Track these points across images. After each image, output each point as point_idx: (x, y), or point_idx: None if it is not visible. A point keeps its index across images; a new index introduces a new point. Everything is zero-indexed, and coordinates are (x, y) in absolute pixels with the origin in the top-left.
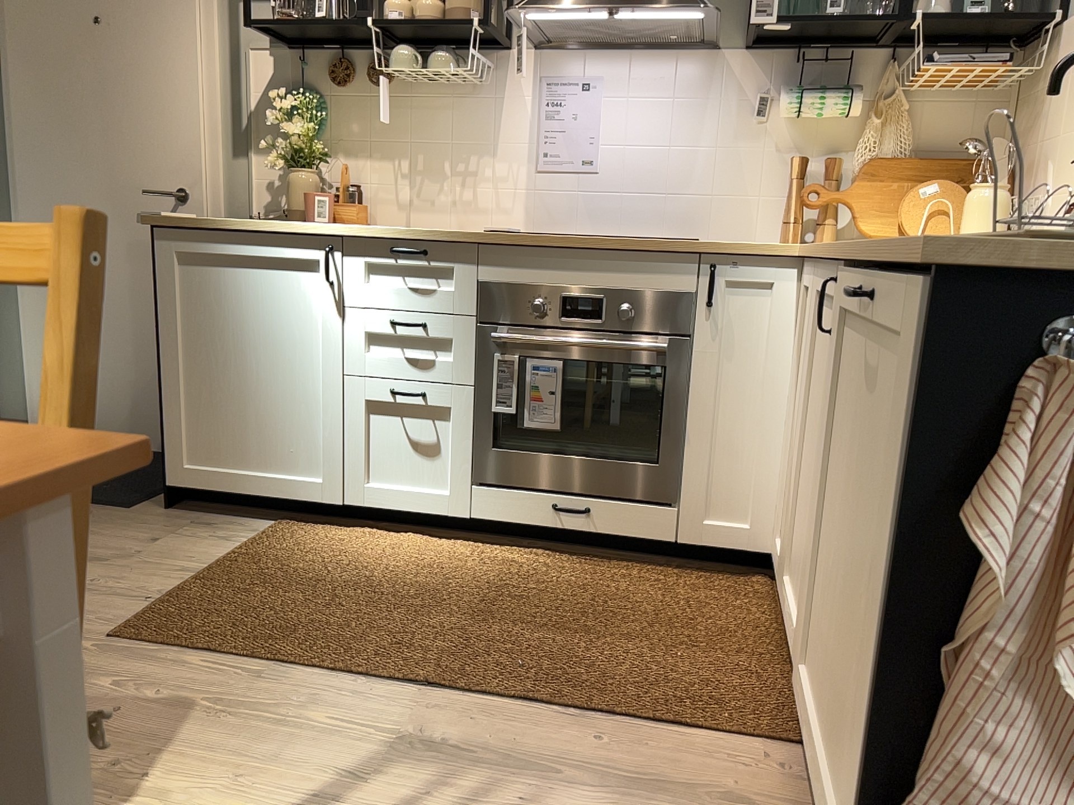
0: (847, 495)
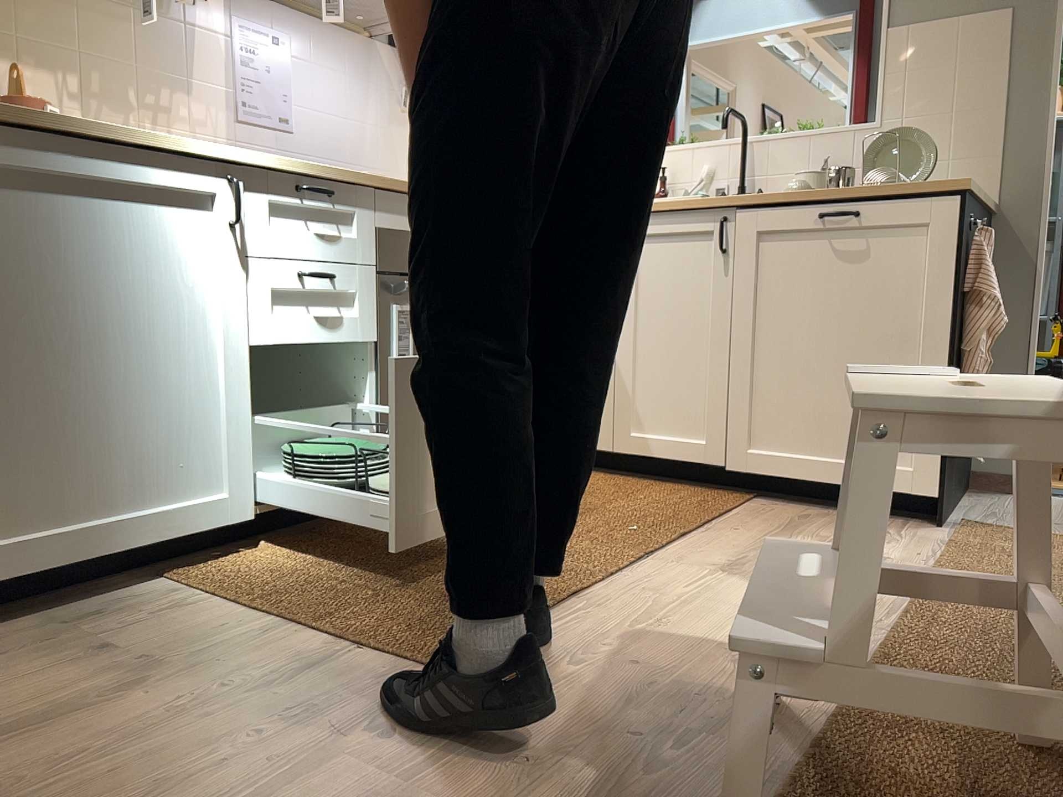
0: (796, 325)
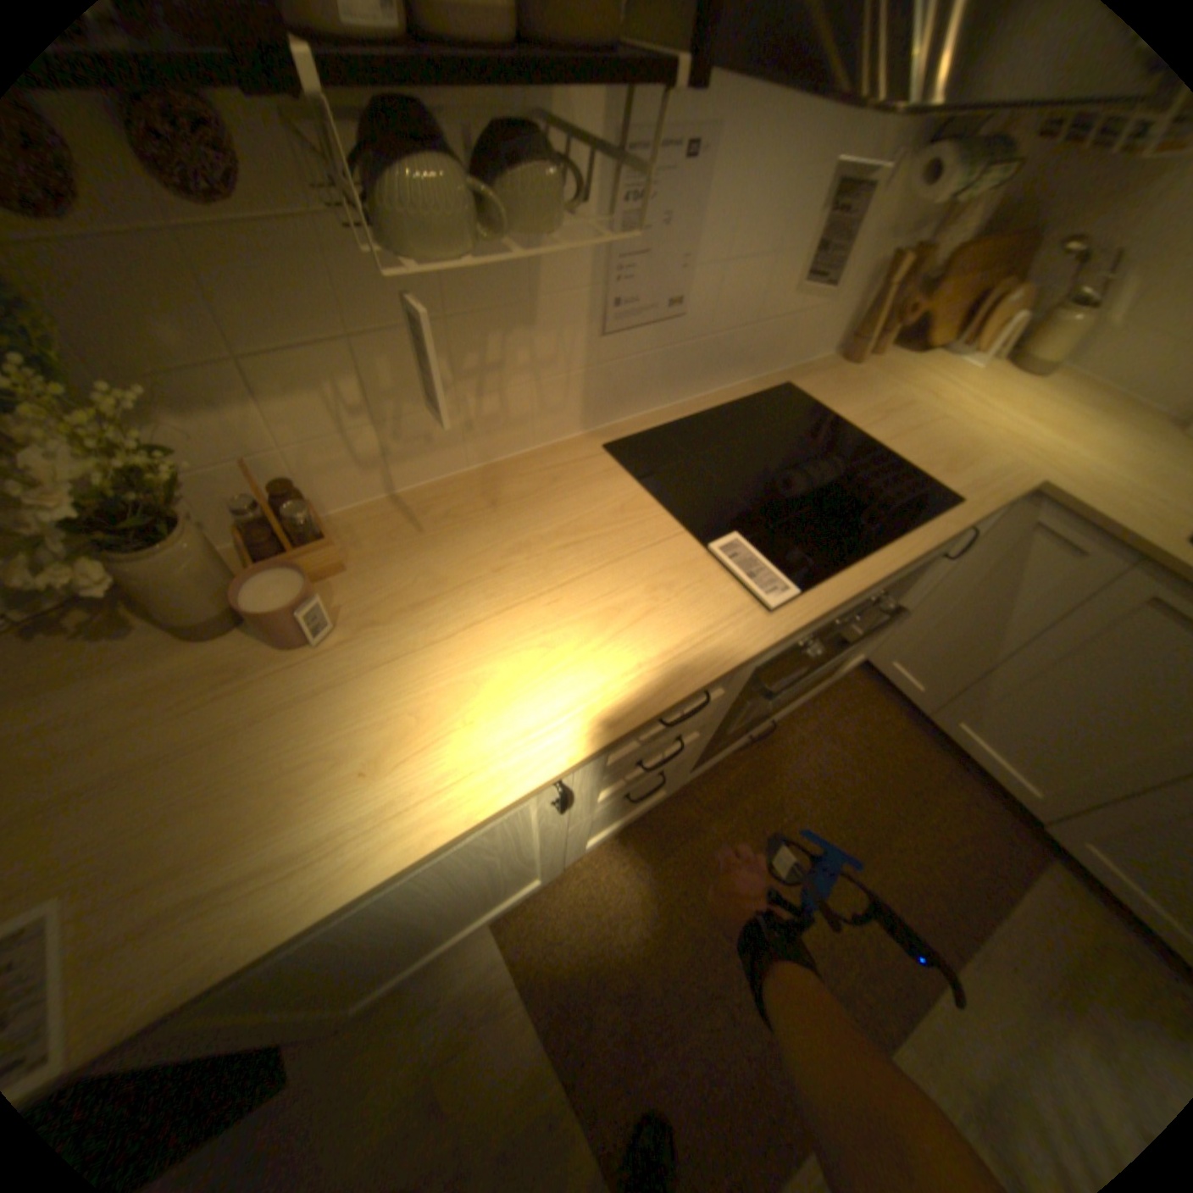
0: None
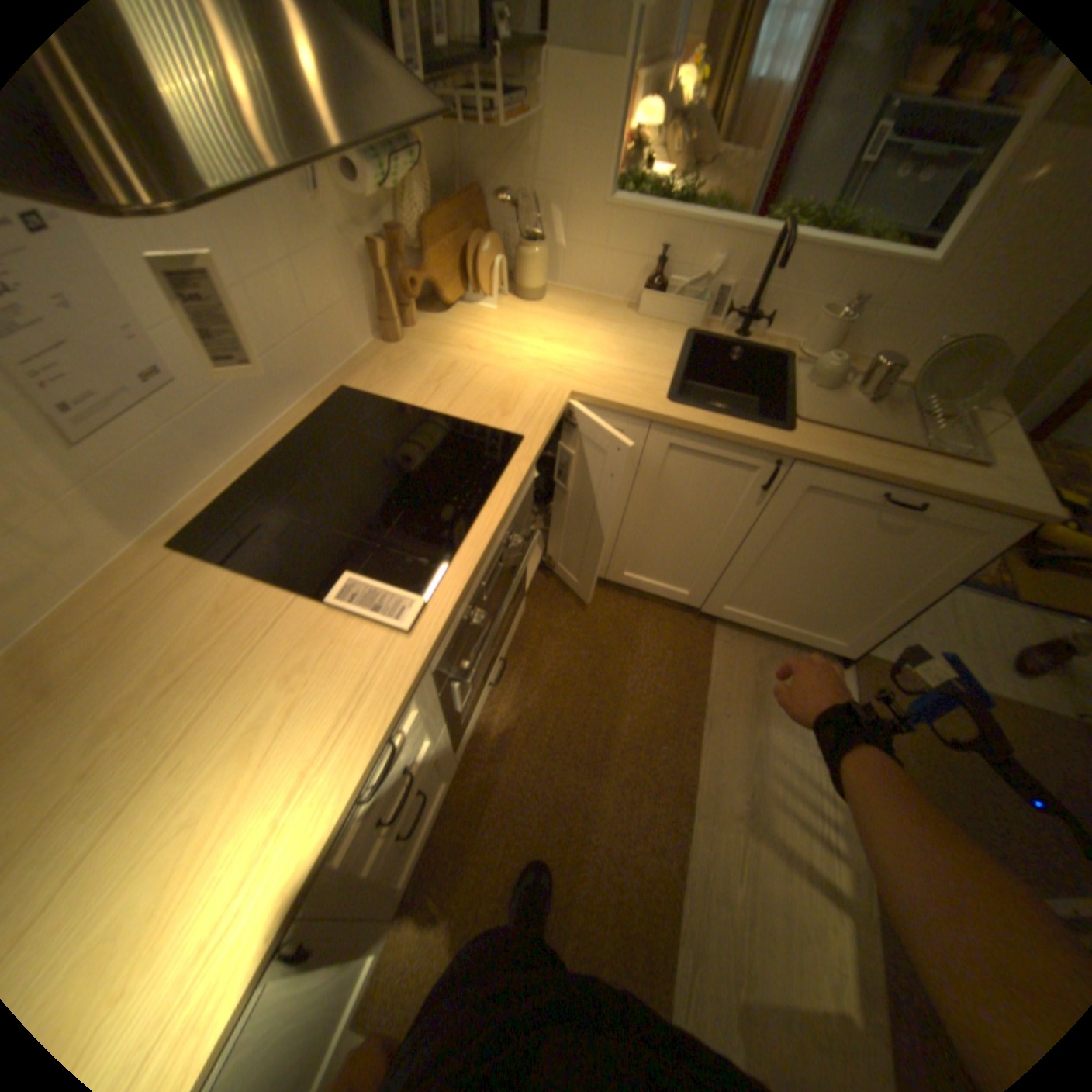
0: (806, 555)
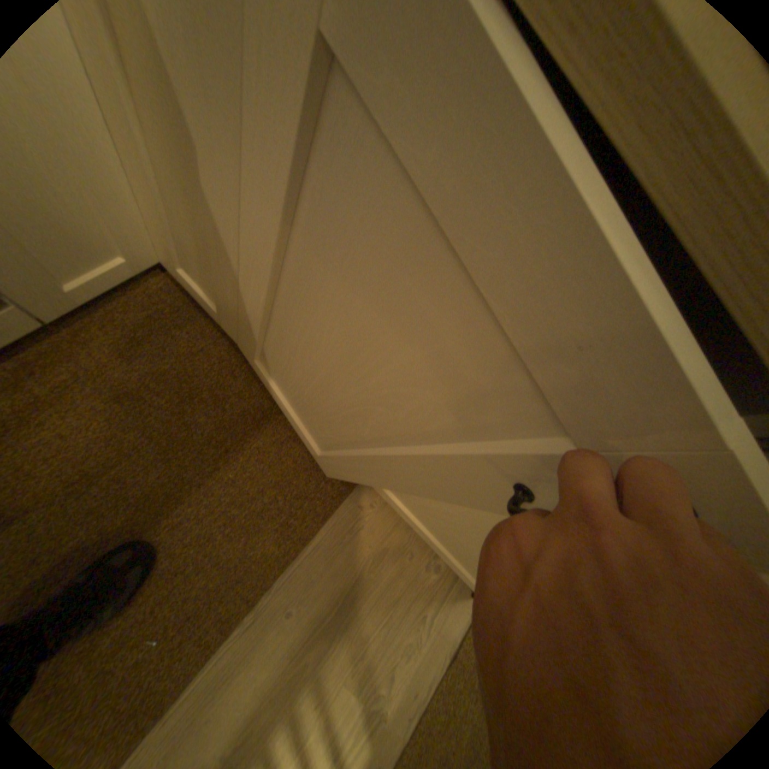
0: None
